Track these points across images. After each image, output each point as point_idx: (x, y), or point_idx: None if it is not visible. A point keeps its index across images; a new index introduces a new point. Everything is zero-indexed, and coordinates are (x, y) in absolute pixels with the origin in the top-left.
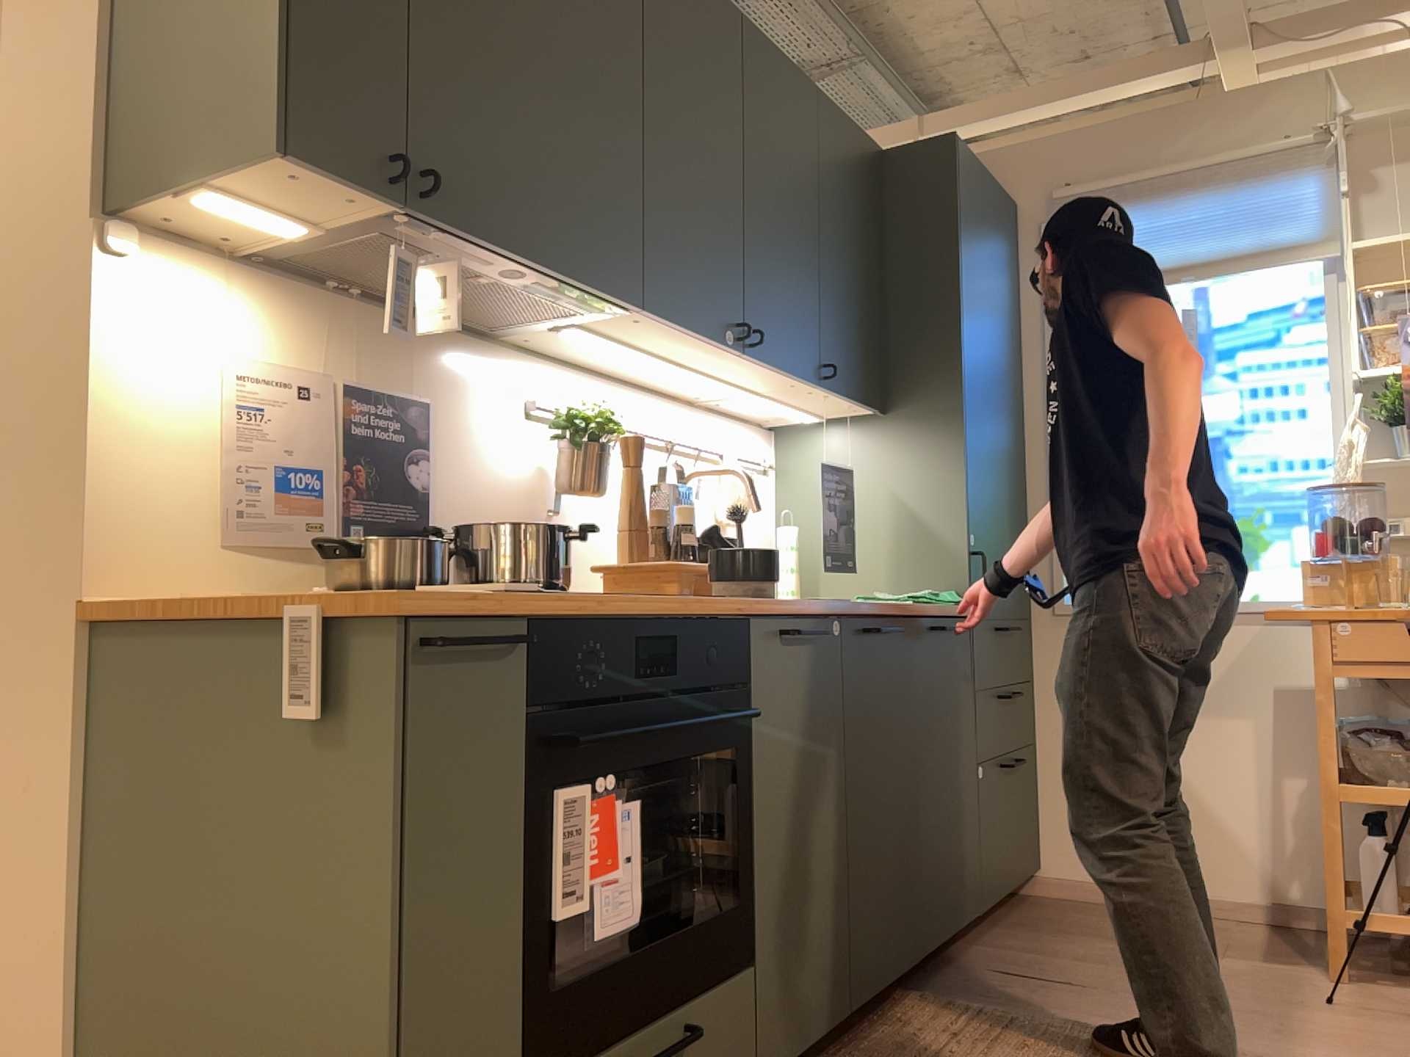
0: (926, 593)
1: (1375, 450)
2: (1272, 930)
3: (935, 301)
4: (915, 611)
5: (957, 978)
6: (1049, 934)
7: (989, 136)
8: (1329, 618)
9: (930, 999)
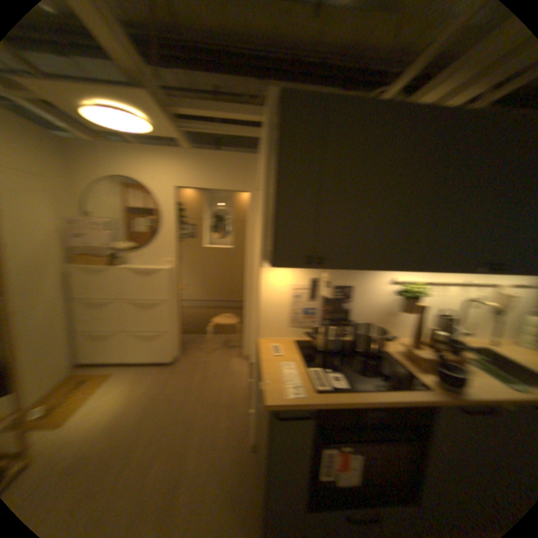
0: None
1: None
2: None
3: None
4: None
5: None
6: None
7: None
8: None
9: None
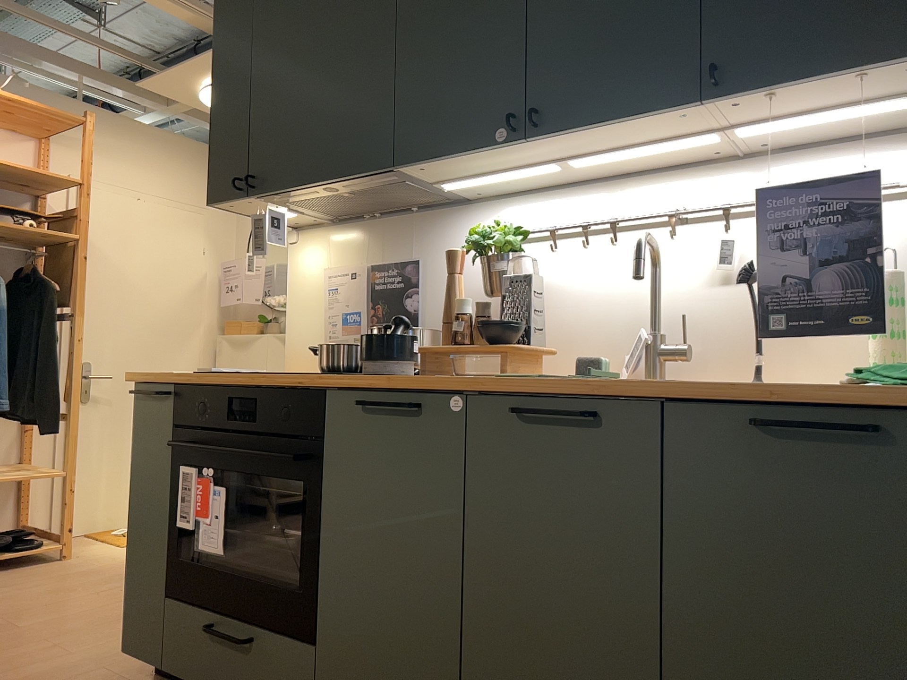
0: None
1: None
2: None
3: None
4: (648, 391)
5: None
6: None
7: None
8: None
9: None
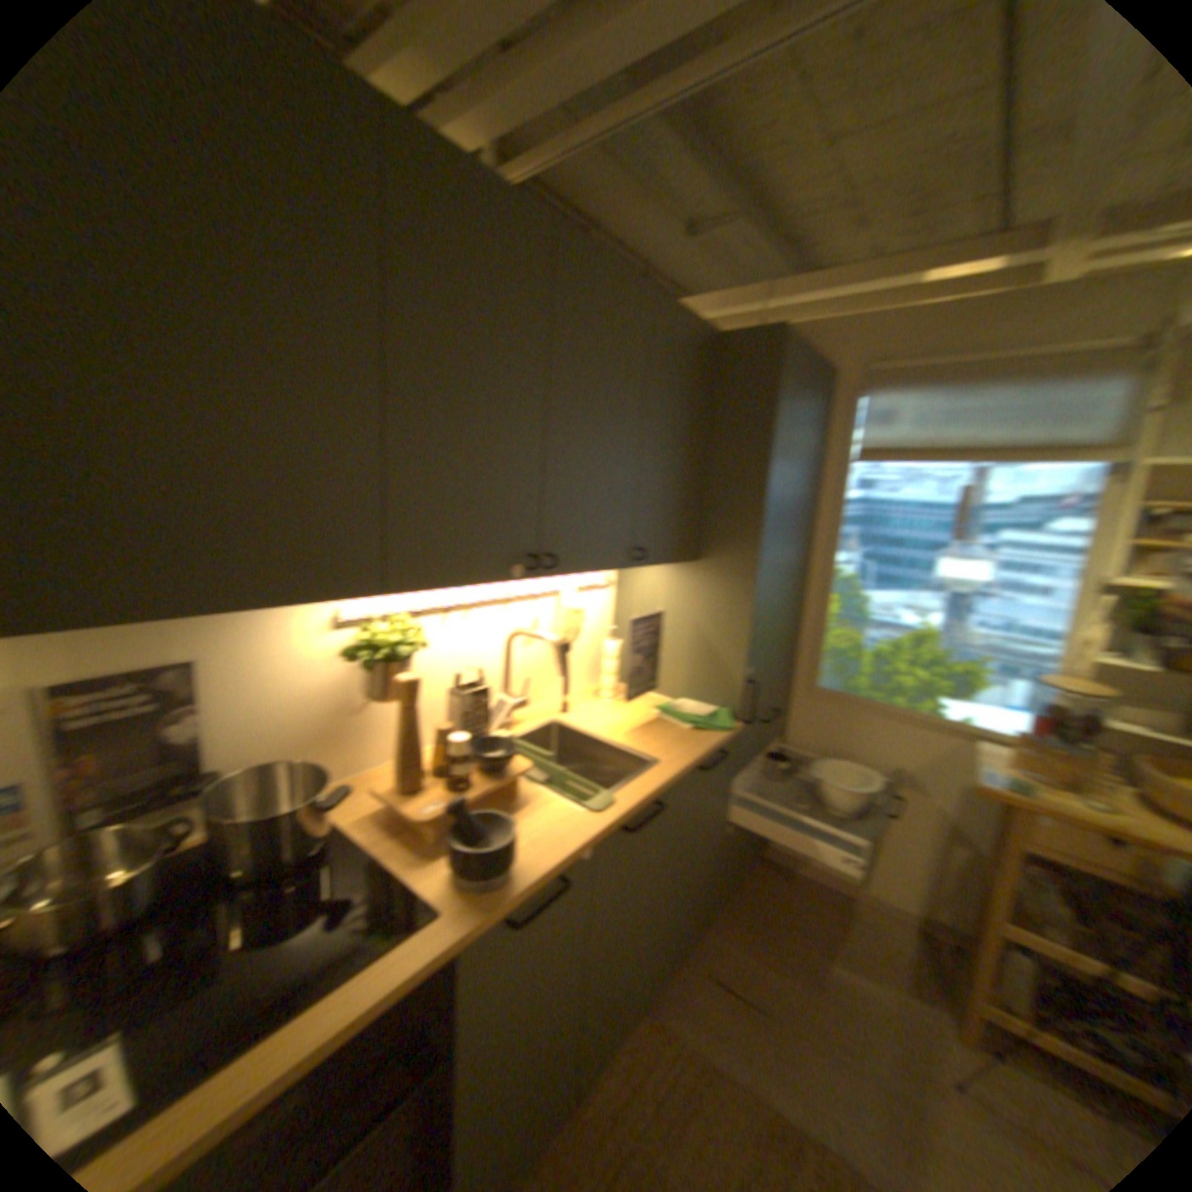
0: (705, 714)
1: (1107, 636)
2: (921, 944)
3: (747, 477)
4: (679, 778)
5: (684, 990)
6: (762, 924)
7: (827, 299)
8: (1035, 813)
9: (656, 1033)
